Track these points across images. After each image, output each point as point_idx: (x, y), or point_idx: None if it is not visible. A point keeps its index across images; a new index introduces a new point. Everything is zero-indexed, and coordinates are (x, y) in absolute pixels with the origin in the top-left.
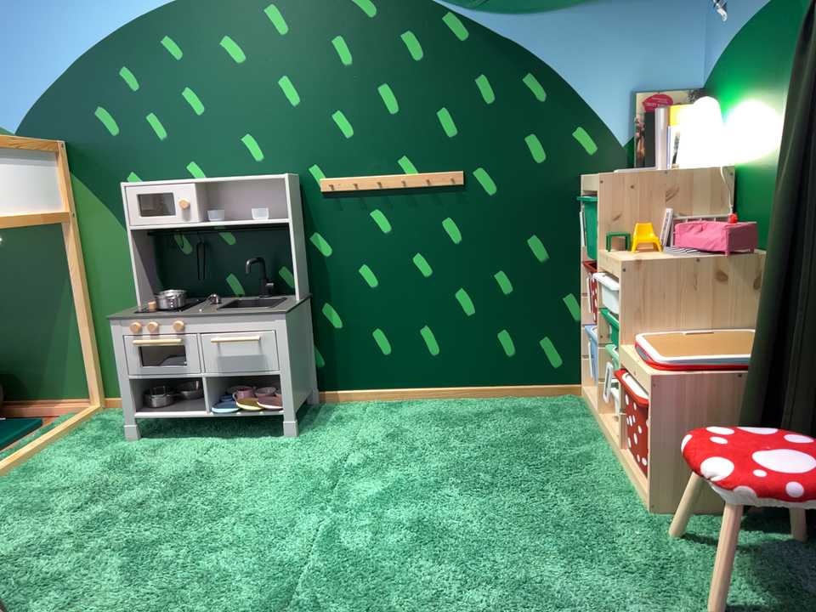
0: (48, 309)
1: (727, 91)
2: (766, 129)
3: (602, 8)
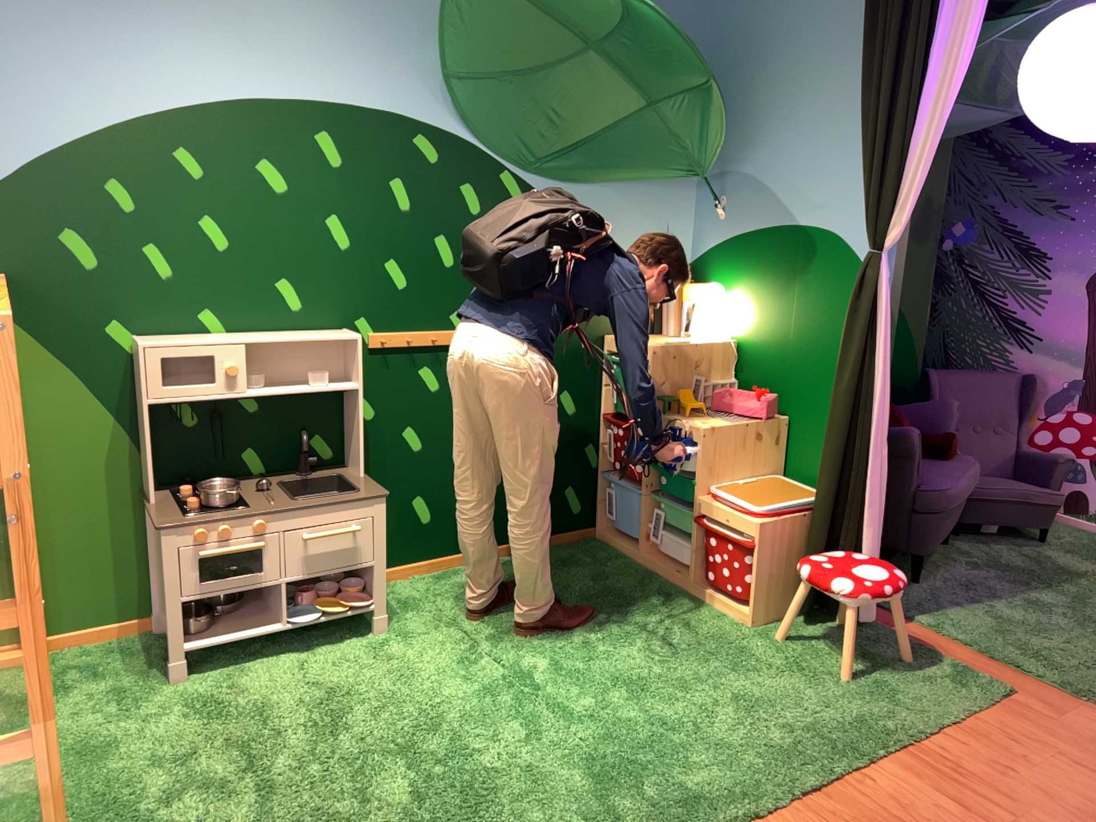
0: None
1: (721, 279)
2: (768, 323)
3: (625, 191)
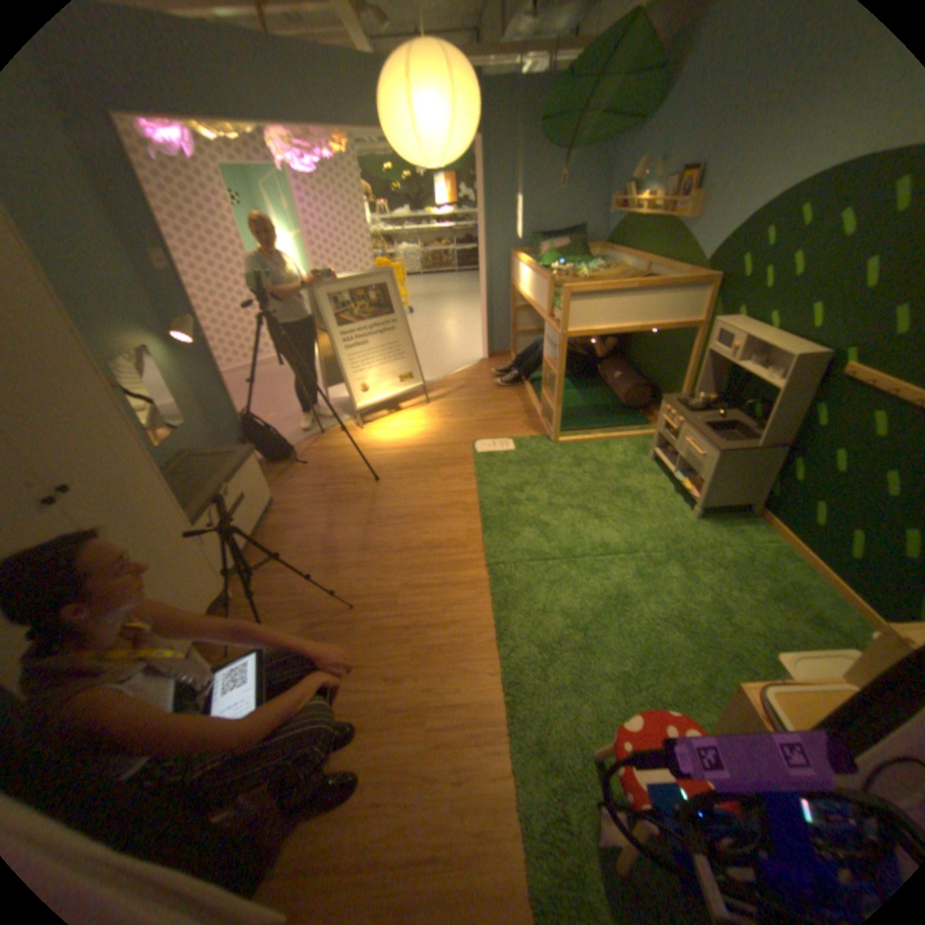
0: (681, 371)
1: None
2: None
3: None
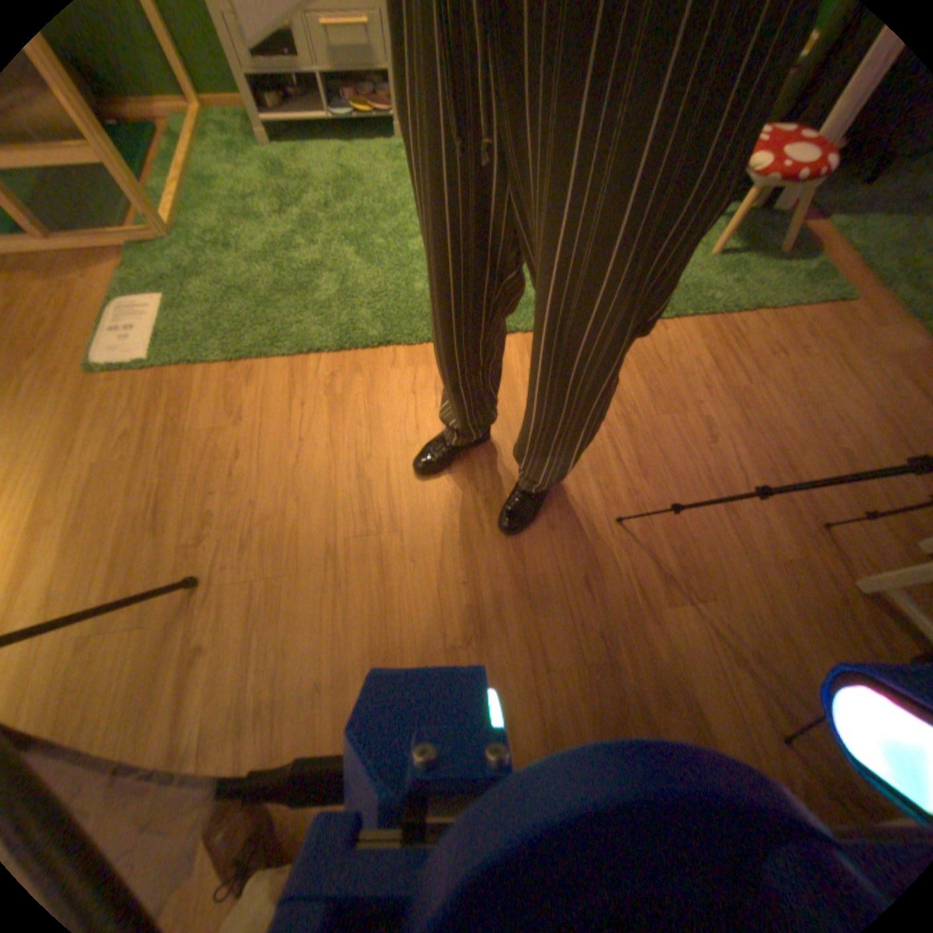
0: None
1: None
2: None
3: None
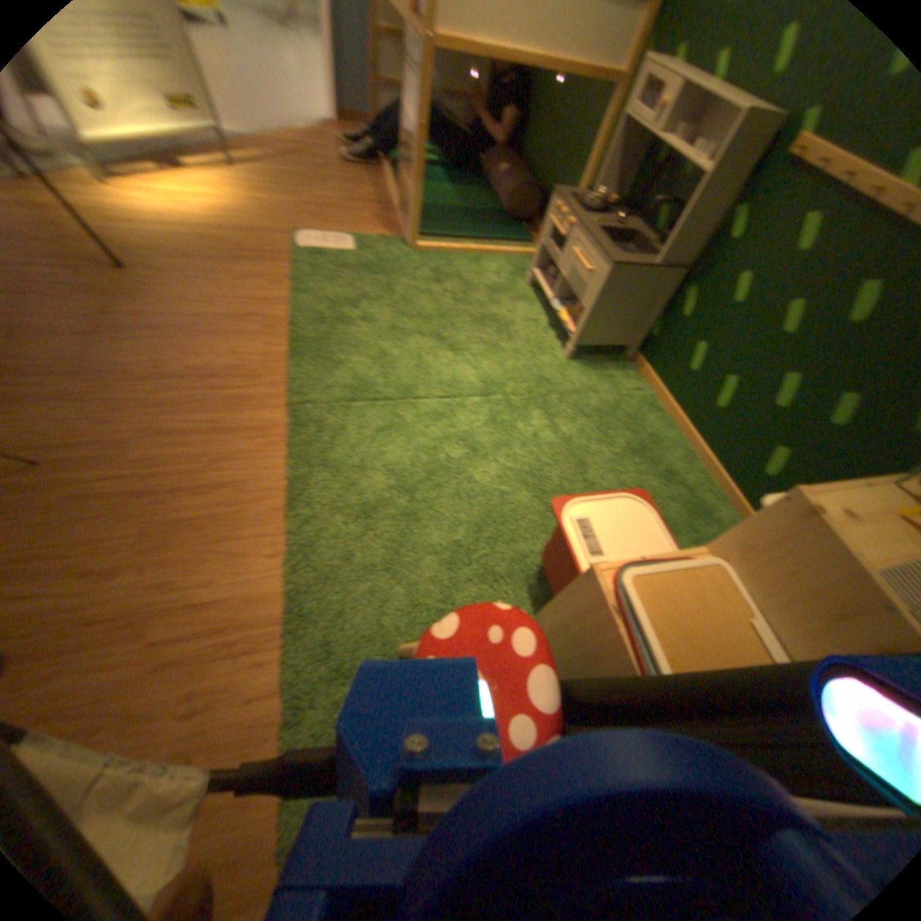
0: (581, 163)
1: None
2: None
3: None
